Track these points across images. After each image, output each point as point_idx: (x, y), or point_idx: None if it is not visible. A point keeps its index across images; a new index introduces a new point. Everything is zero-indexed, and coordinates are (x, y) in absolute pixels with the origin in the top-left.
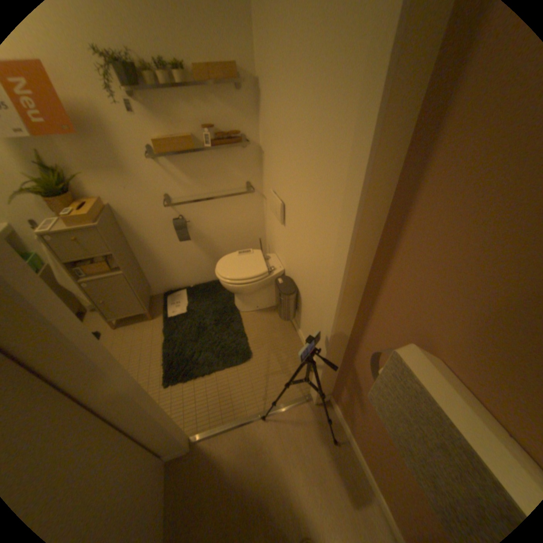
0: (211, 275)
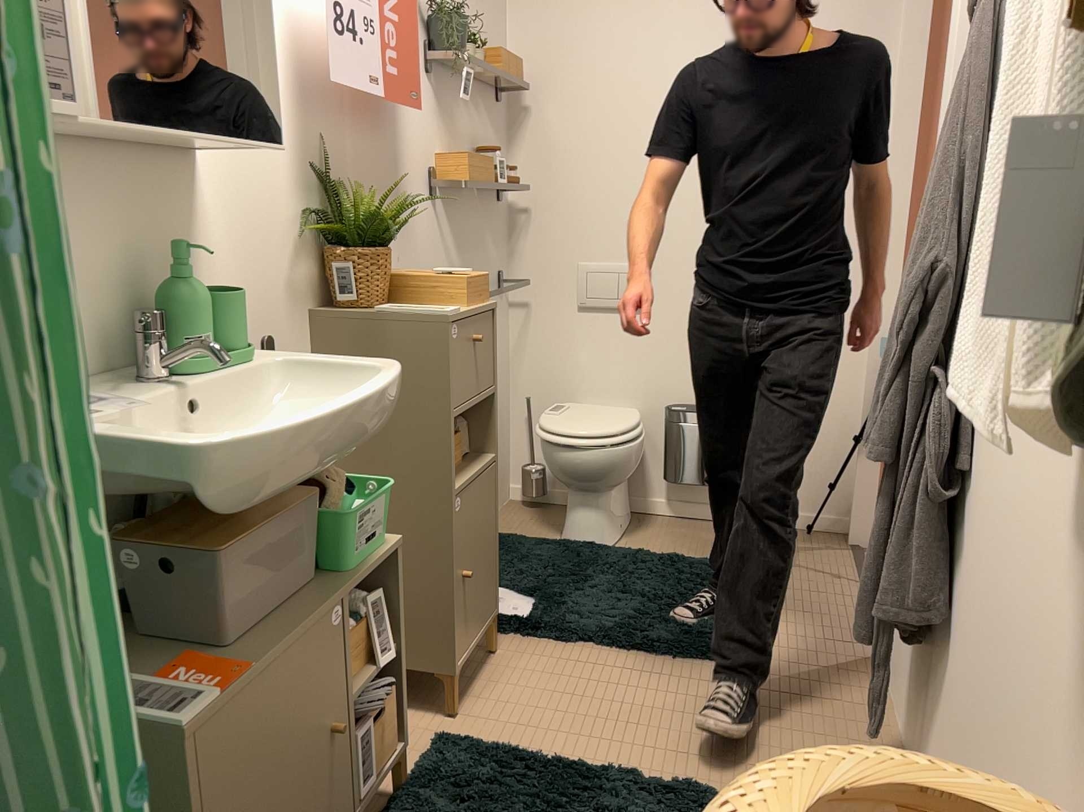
0: None
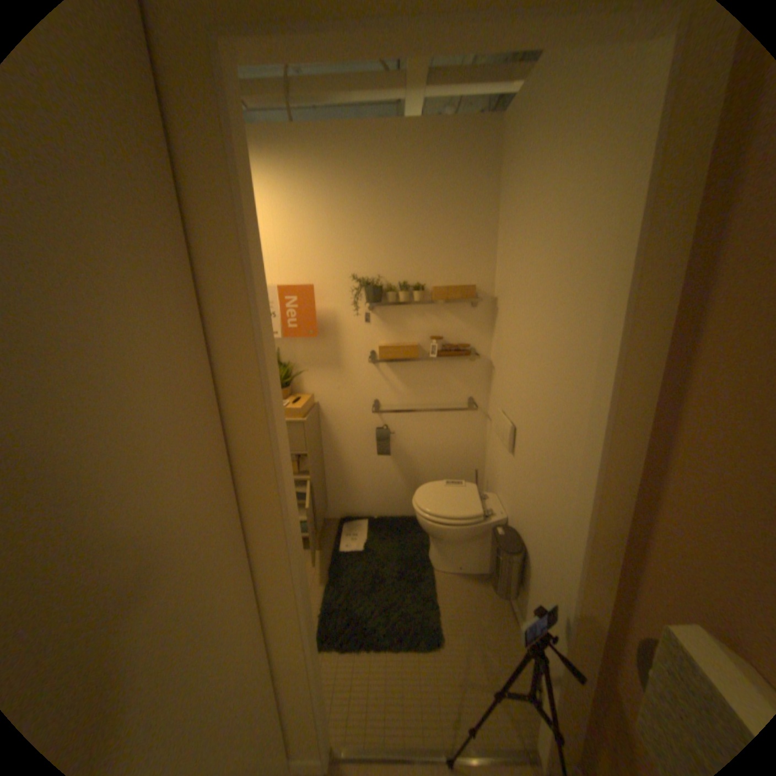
0: (402, 508)
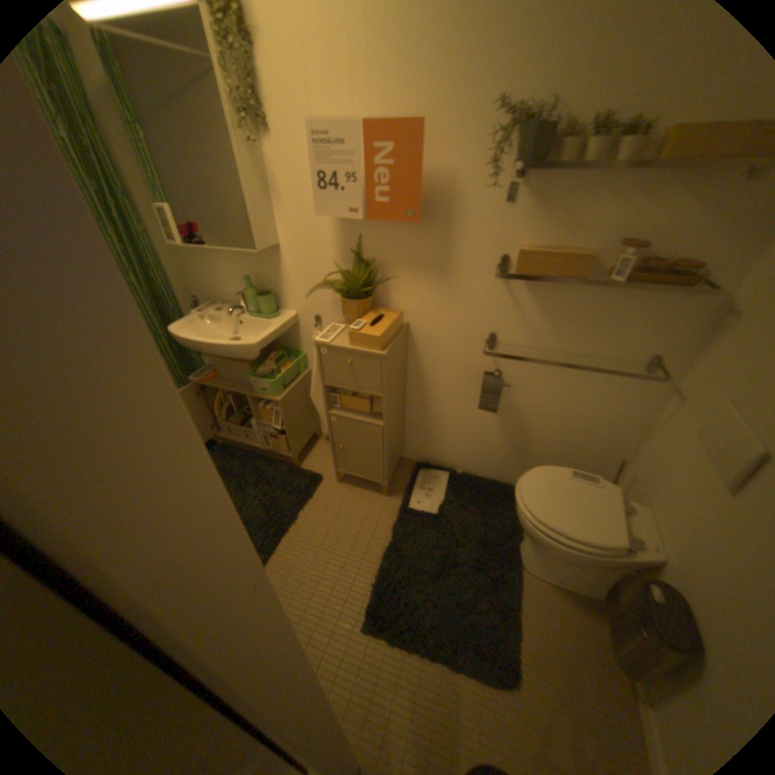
0: (496, 469)
